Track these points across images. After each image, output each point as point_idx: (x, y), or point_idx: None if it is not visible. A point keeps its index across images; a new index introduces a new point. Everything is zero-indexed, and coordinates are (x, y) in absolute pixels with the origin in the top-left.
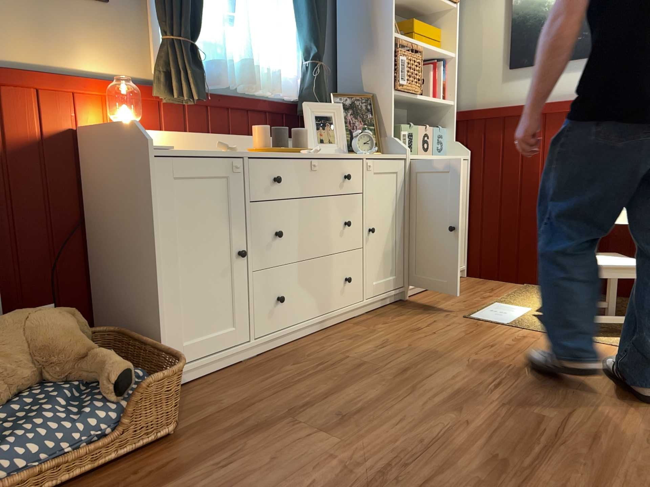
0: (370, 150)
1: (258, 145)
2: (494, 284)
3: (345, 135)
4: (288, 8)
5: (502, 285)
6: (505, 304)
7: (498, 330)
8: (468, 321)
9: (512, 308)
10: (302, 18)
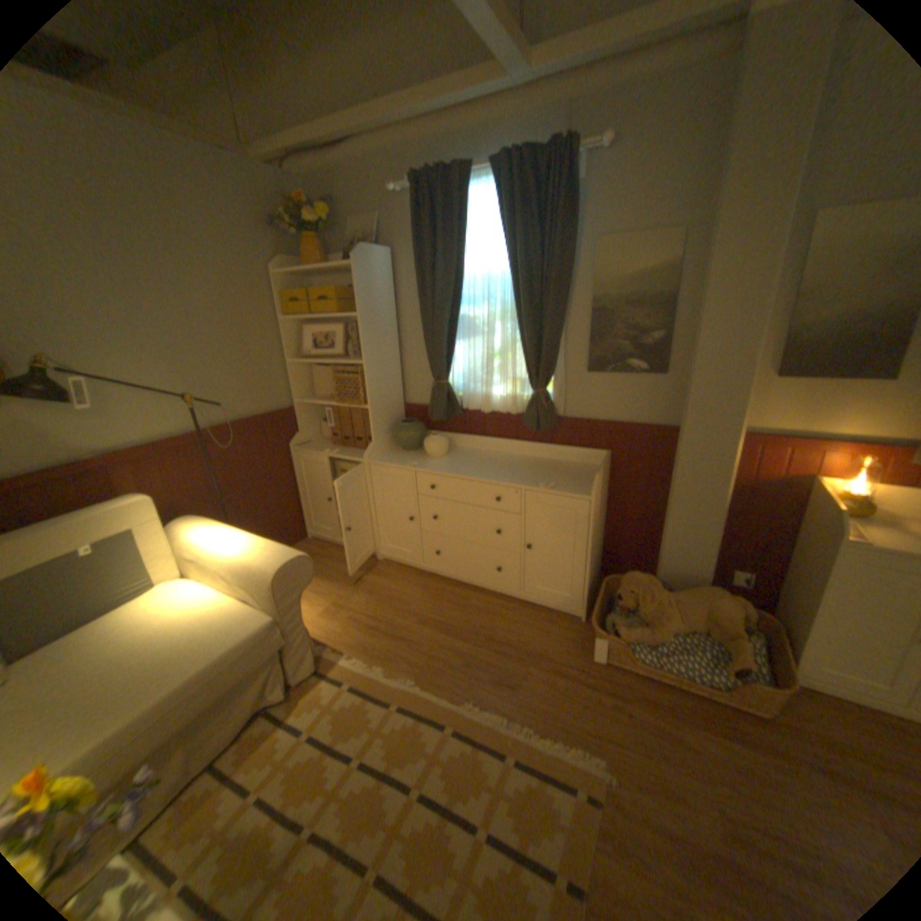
0: None
1: None
2: None
3: None
4: None
5: None
6: None
7: None
8: None
9: None
10: None
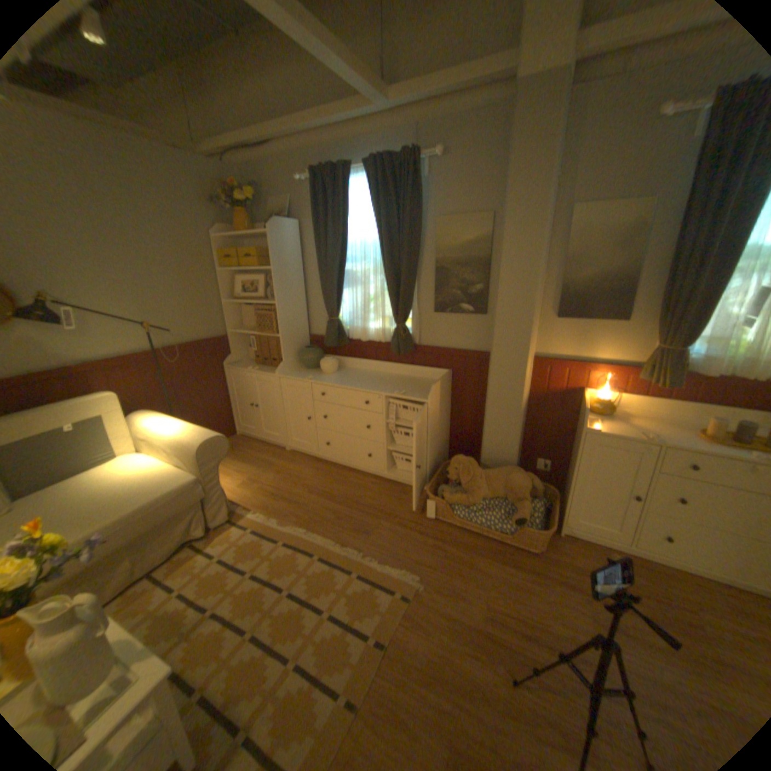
0: None
1: (710, 433)
2: None
3: None
4: None
5: None
6: None
7: None
8: None
9: None
10: None
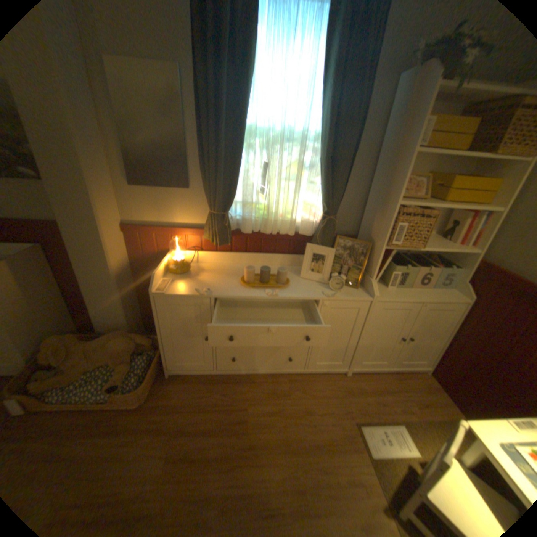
0: (339, 290)
1: (245, 278)
2: (440, 402)
3: (329, 272)
4: (316, 175)
5: (445, 408)
6: (408, 435)
7: (356, 460)
8: (353, 432)
9: (406, 445)
10: (322, 184)
